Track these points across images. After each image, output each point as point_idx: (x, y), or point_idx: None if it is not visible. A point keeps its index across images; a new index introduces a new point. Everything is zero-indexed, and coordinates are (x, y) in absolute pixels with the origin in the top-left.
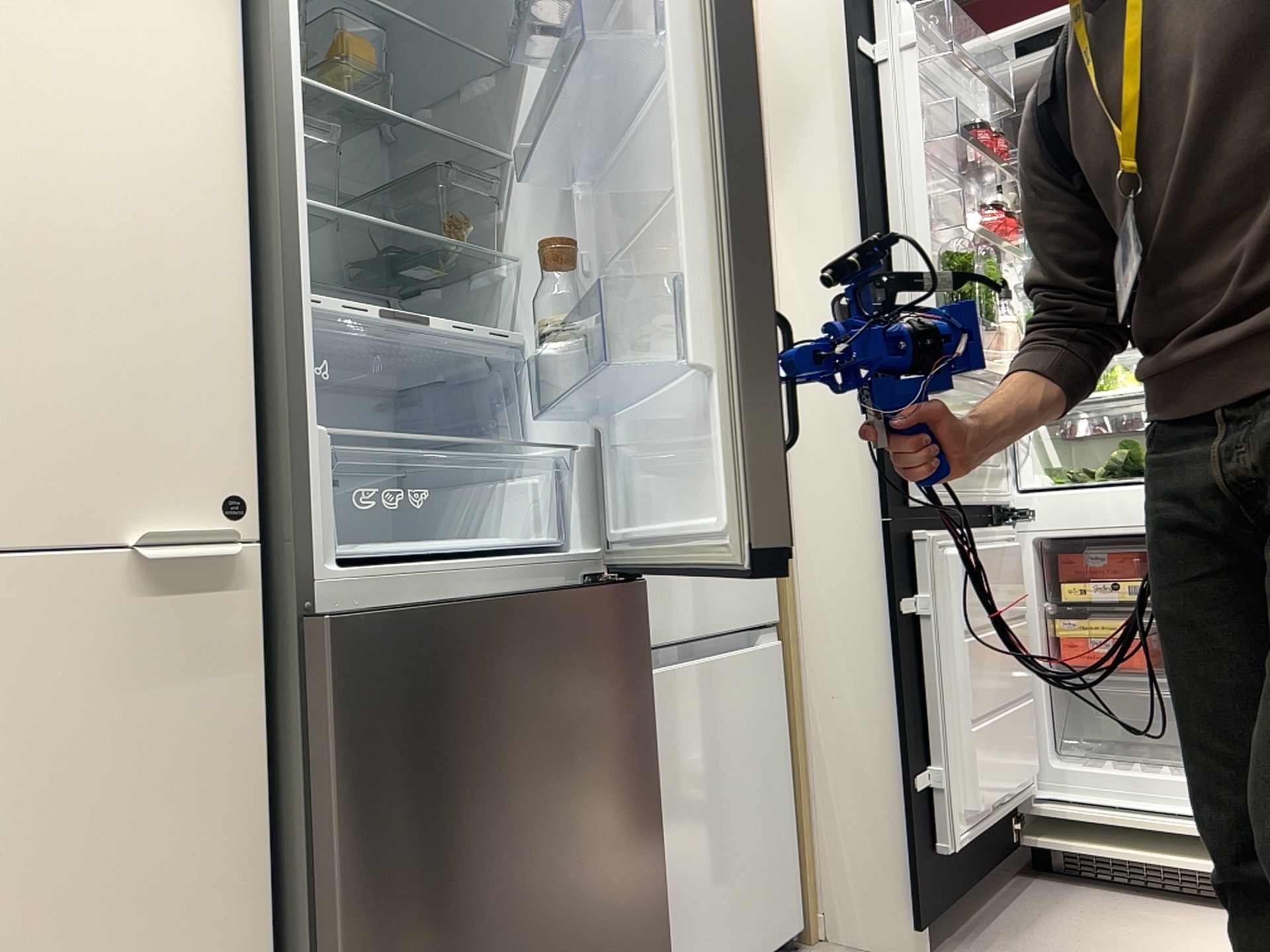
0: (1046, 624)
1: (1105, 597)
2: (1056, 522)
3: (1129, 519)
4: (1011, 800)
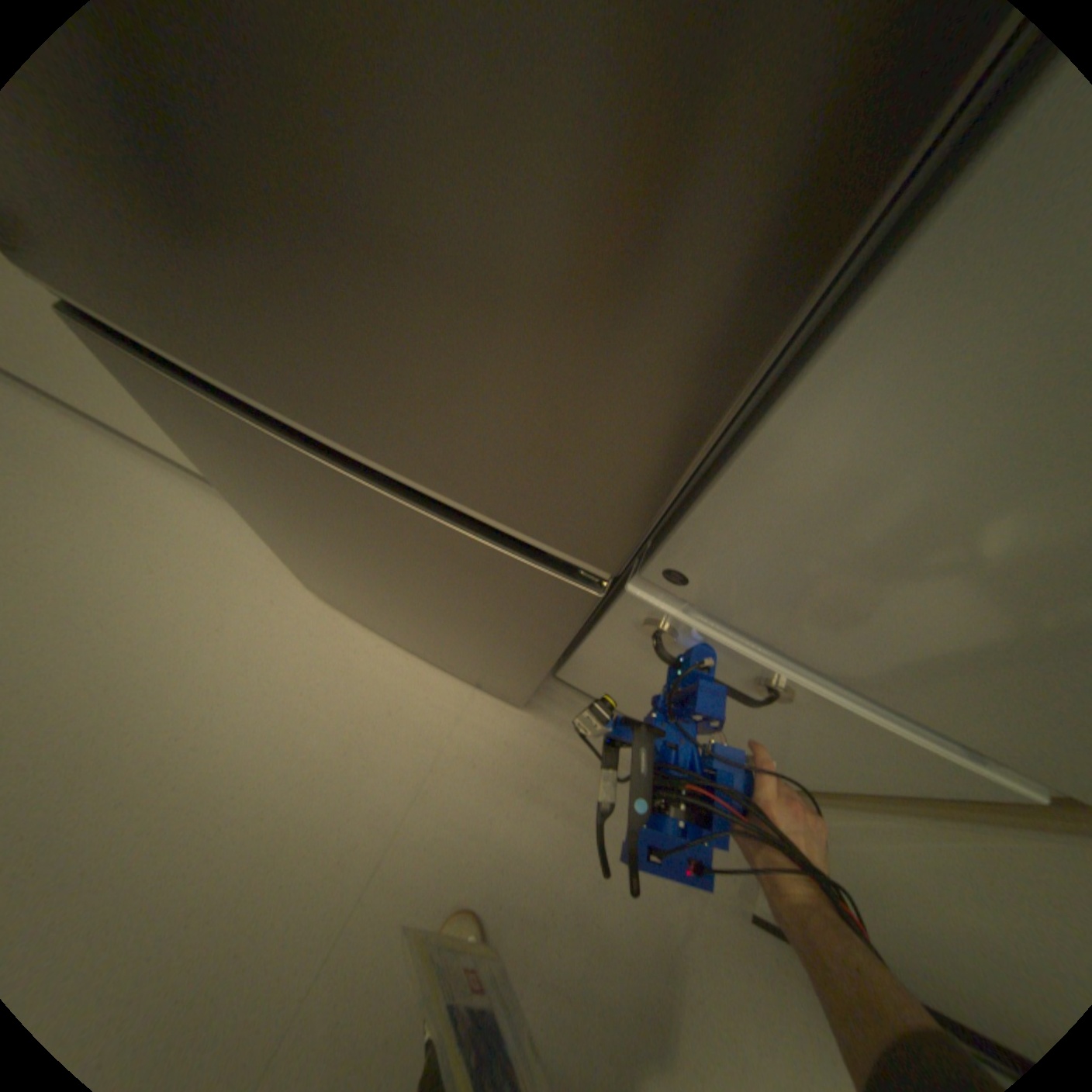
0: None
1: None
2: None
3: None
4: None
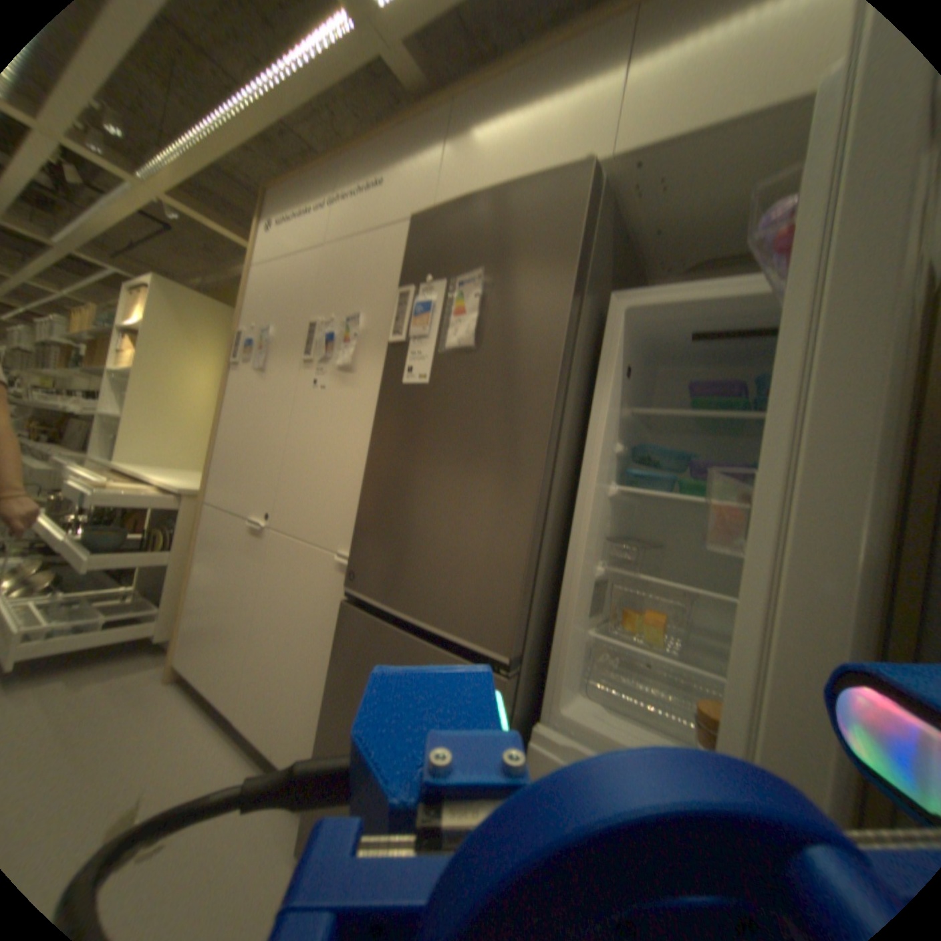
0: None
1: None
2: None
3: None
4: None
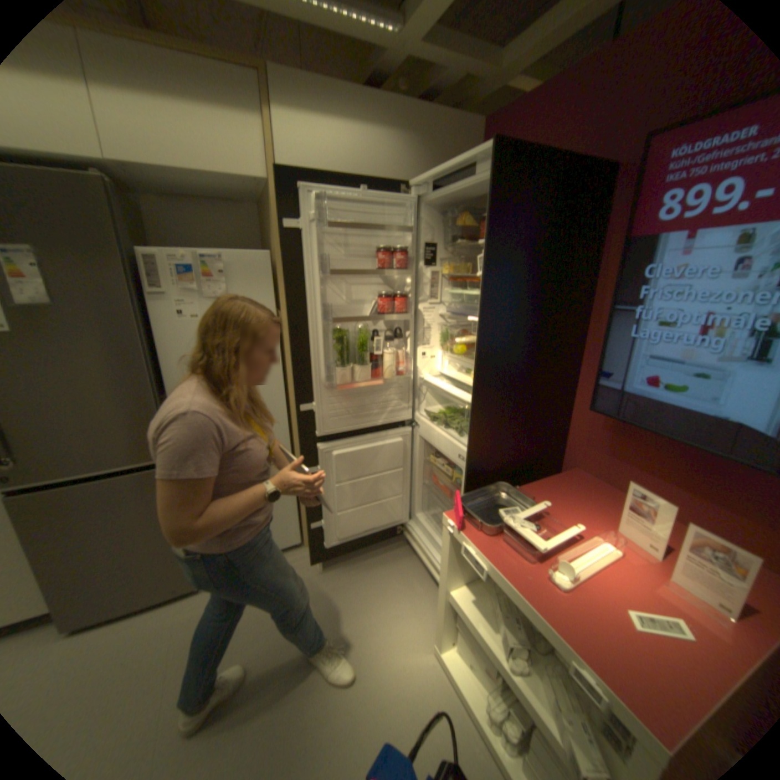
0: (424, 467)
1: (439, 468)
2: (422, 434)
3: (439, 447)
4: (376, 530)
